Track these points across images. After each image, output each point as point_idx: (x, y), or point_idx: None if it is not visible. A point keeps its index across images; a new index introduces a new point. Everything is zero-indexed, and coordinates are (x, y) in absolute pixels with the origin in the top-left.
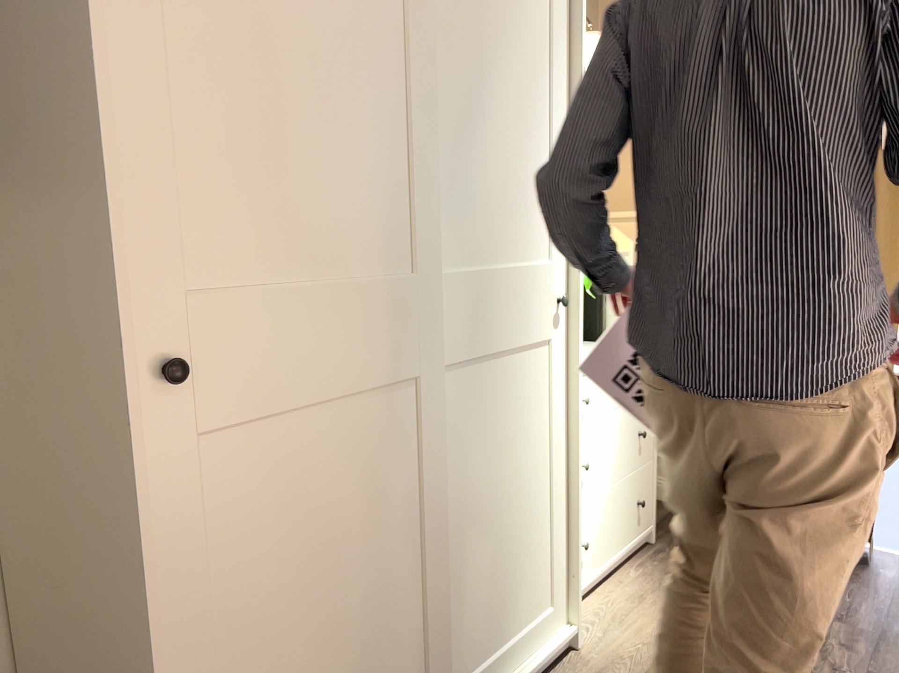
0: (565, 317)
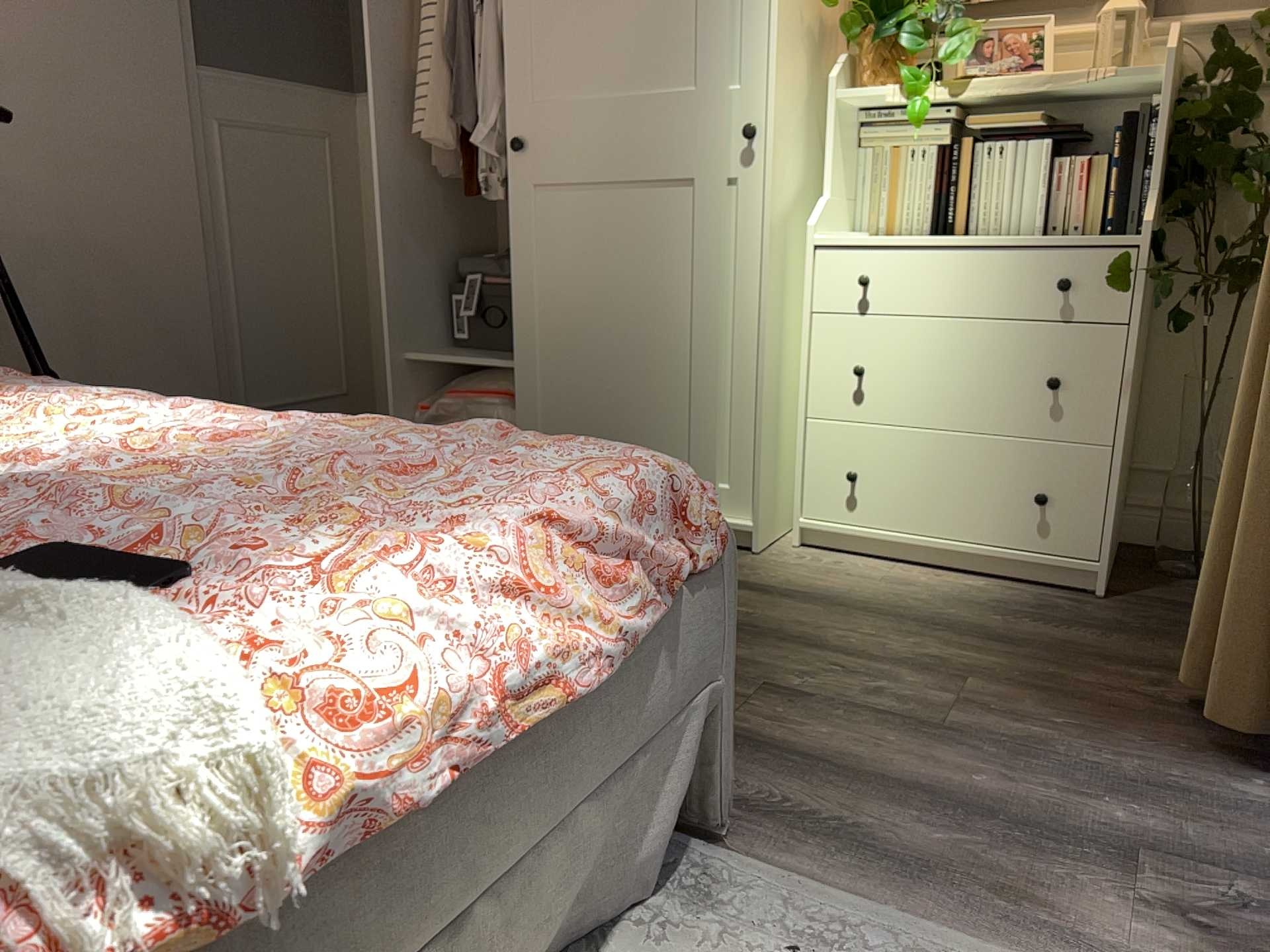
0: (760, 154)
